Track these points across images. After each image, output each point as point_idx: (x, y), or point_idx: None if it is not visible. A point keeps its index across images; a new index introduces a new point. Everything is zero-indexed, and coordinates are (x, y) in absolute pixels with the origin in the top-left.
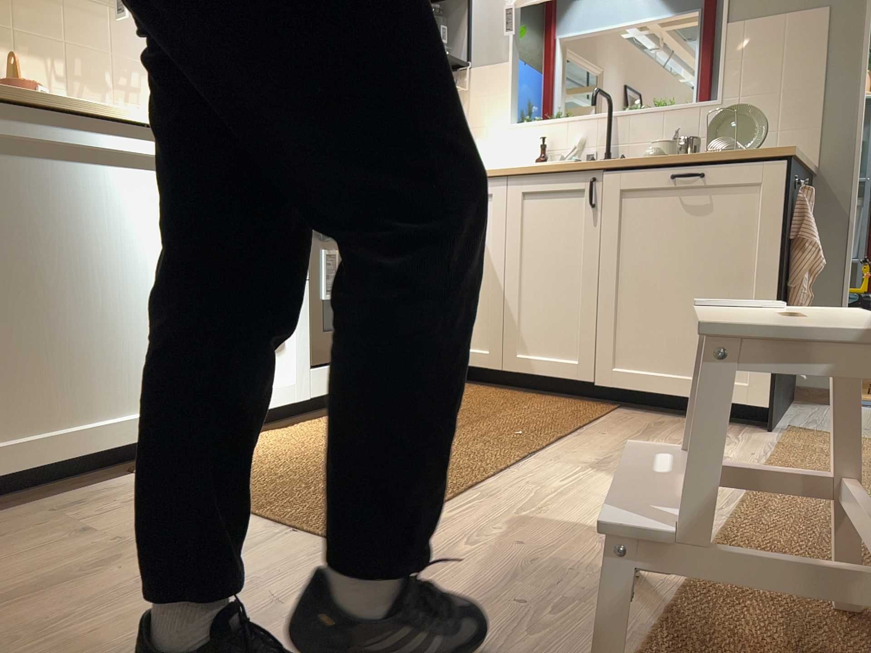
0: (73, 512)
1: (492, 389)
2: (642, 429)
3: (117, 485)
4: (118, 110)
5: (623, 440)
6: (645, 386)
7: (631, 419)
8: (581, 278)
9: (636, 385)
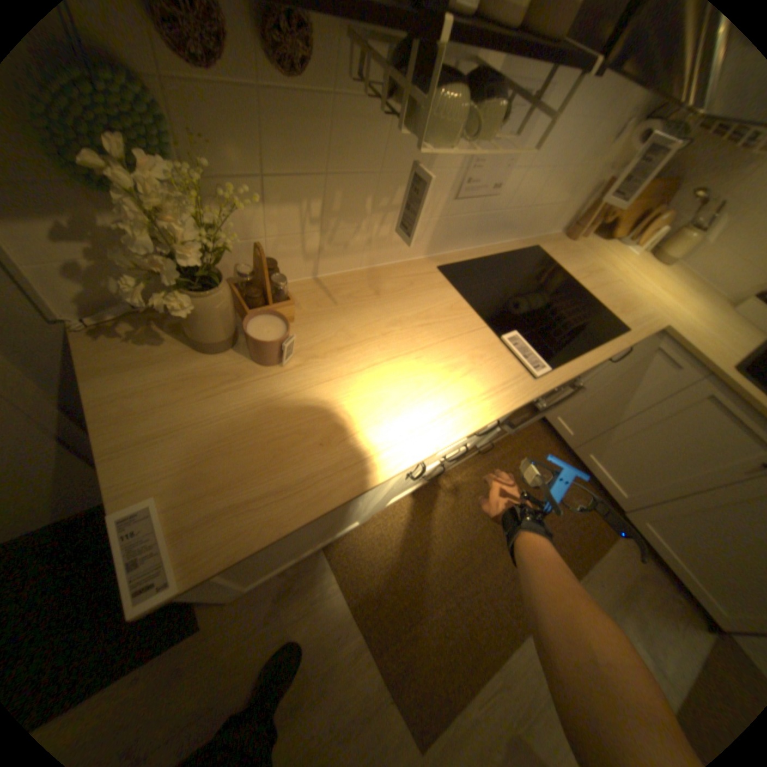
0: (285, 608)
1: (558, 449)
2: (631, 590)
3: (311, 574)
4: (359, 481)
5: (614, 608)
6: (659, 548)
7: (630, 565)
8: (689, 478)
9: (654, 543)
